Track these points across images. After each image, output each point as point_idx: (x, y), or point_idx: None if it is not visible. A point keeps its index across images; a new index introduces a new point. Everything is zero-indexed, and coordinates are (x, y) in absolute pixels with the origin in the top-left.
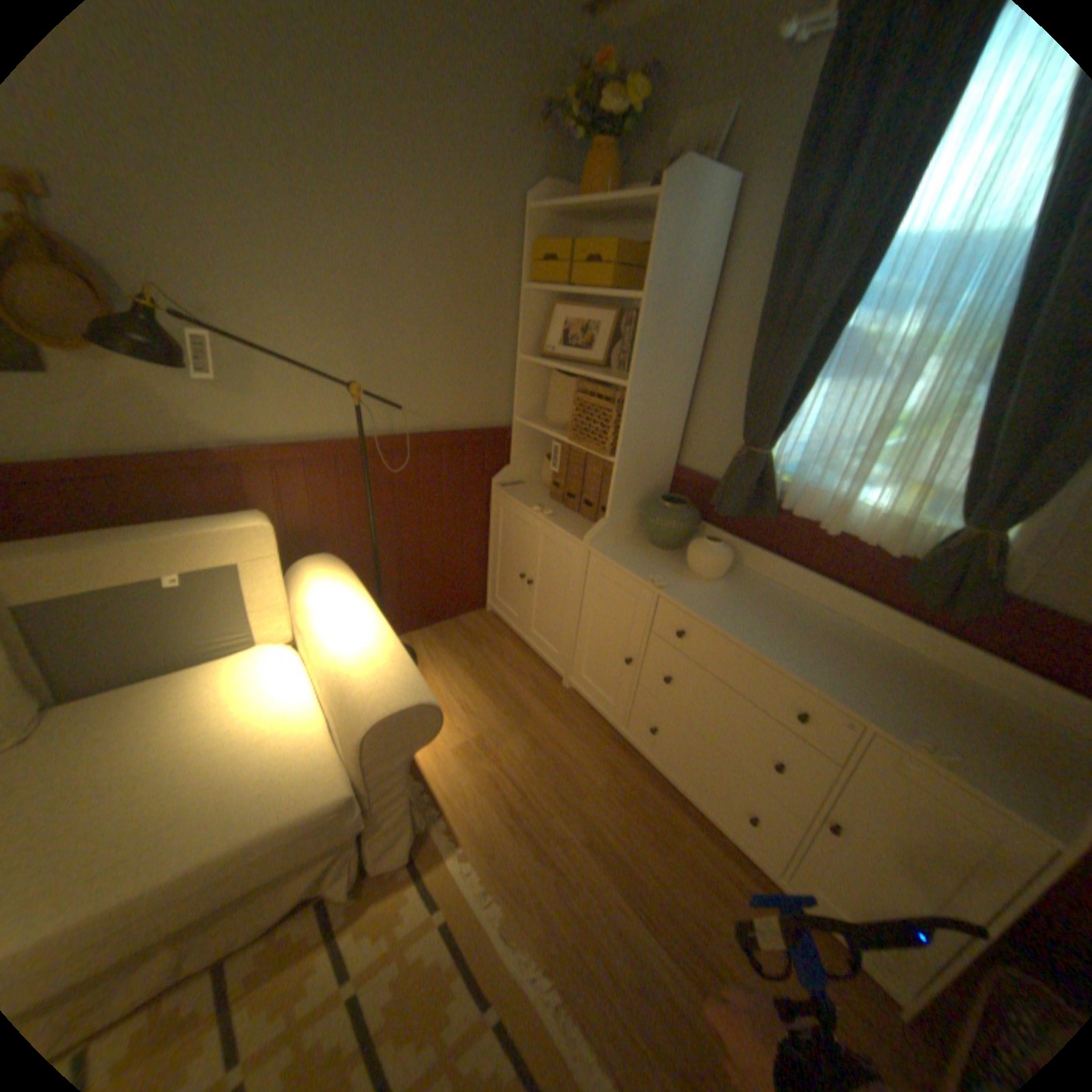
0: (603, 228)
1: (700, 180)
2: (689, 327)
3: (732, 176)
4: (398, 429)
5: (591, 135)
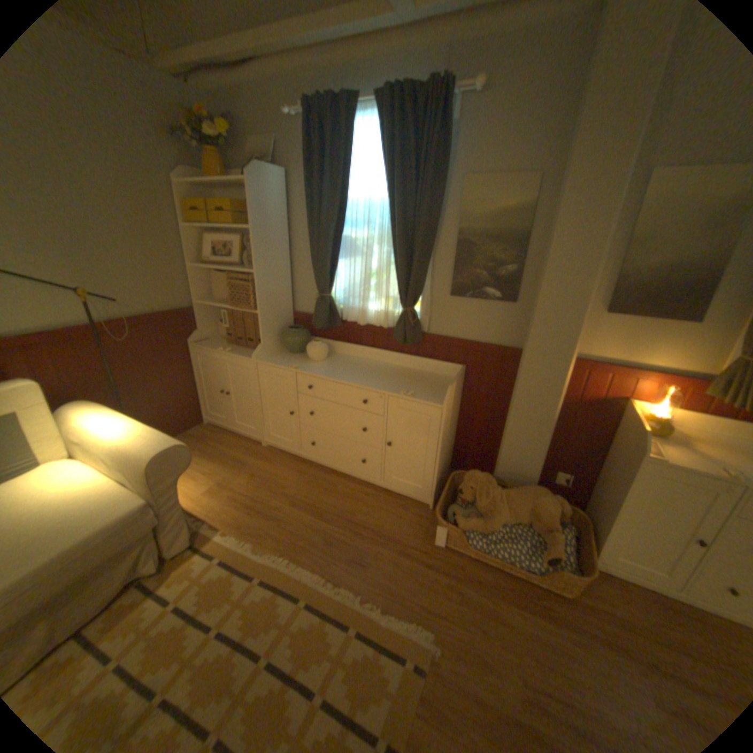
0: (221, 191)
1: (263, 172)
2: (278, 241)
3: (278, 170)
4: (113, 316)
5: (201, 142)
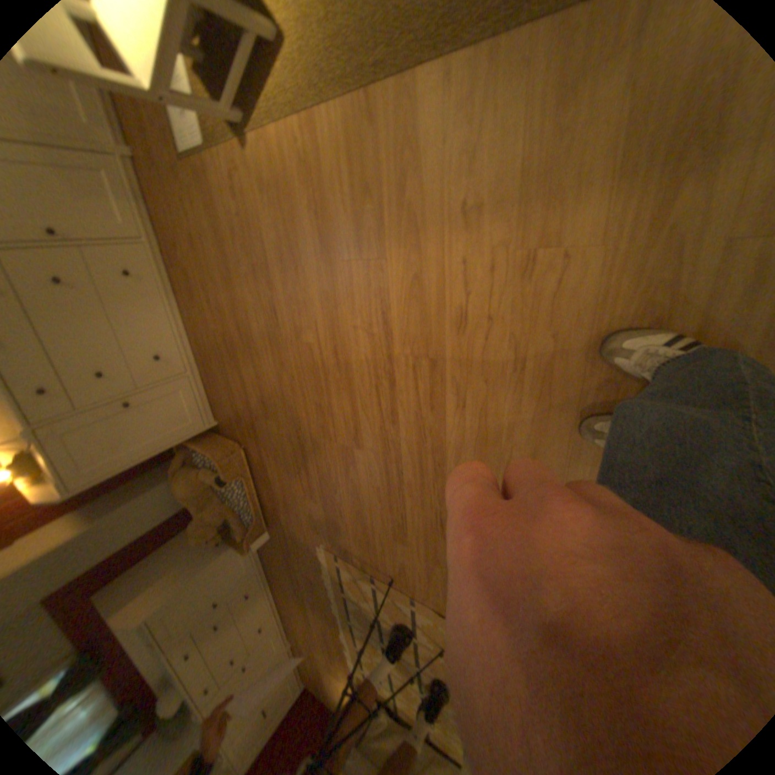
0: None
1: None
2: None
3: None
4: None
5: None
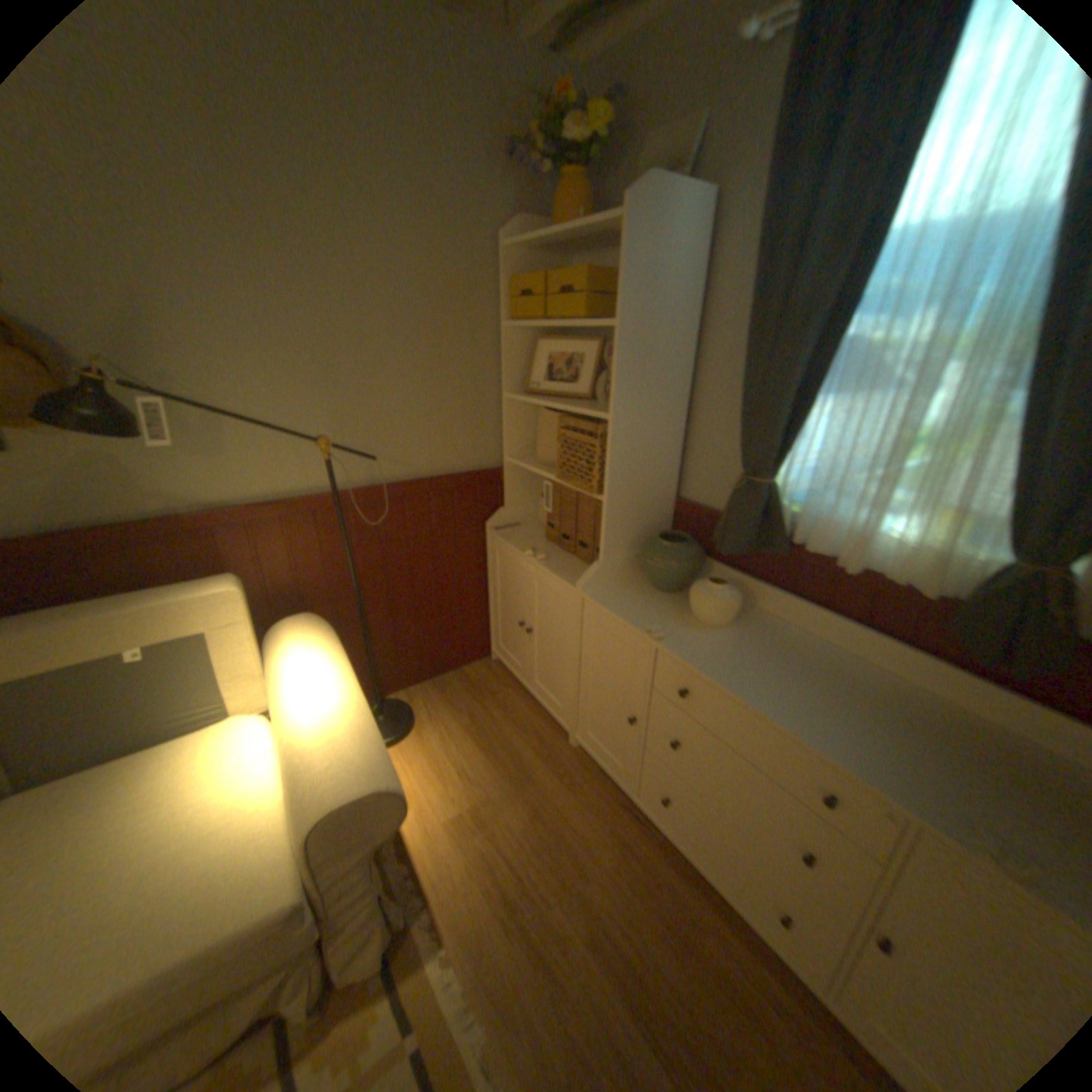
0: (584, 257)
1: (669, 195)
2: (675, 350)
3: (706, 188)
4: (380, 479)
5: (564, 166)
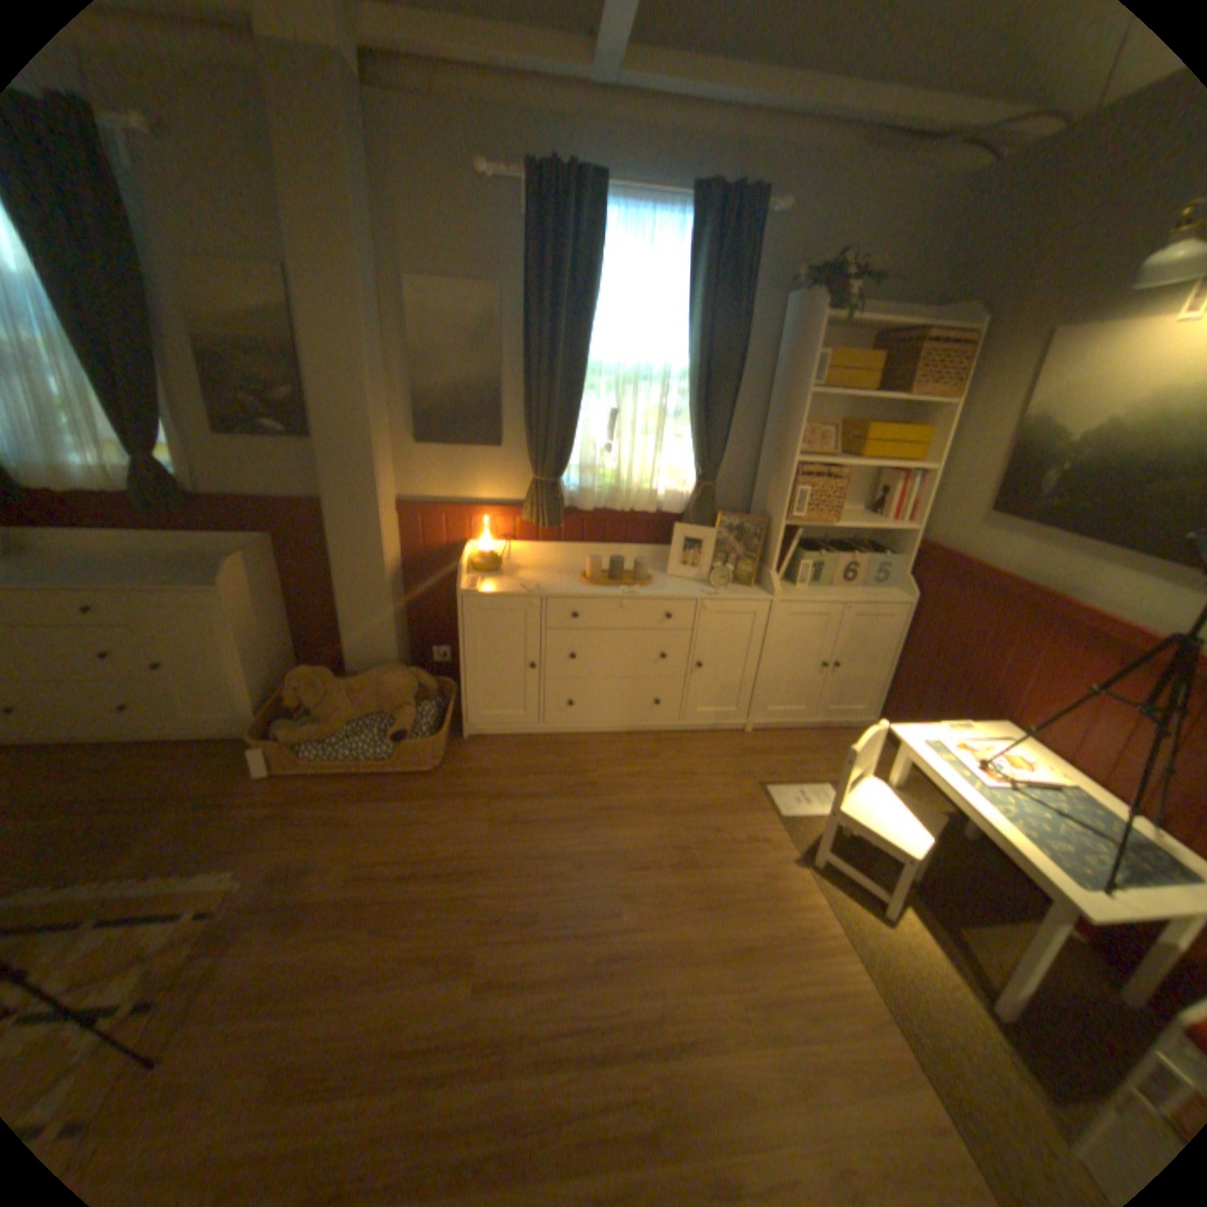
0: None
1: None
2: None
3: None
4: None
5: None
